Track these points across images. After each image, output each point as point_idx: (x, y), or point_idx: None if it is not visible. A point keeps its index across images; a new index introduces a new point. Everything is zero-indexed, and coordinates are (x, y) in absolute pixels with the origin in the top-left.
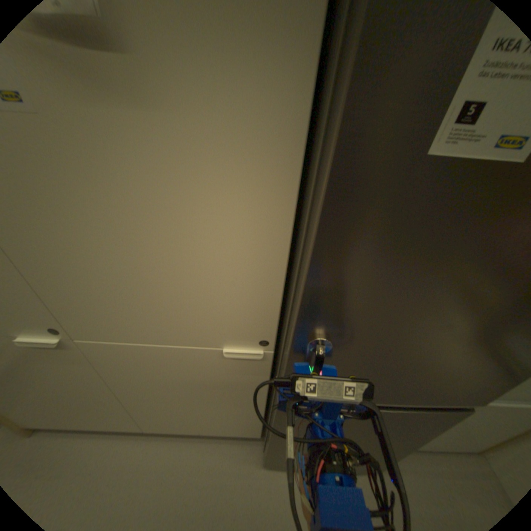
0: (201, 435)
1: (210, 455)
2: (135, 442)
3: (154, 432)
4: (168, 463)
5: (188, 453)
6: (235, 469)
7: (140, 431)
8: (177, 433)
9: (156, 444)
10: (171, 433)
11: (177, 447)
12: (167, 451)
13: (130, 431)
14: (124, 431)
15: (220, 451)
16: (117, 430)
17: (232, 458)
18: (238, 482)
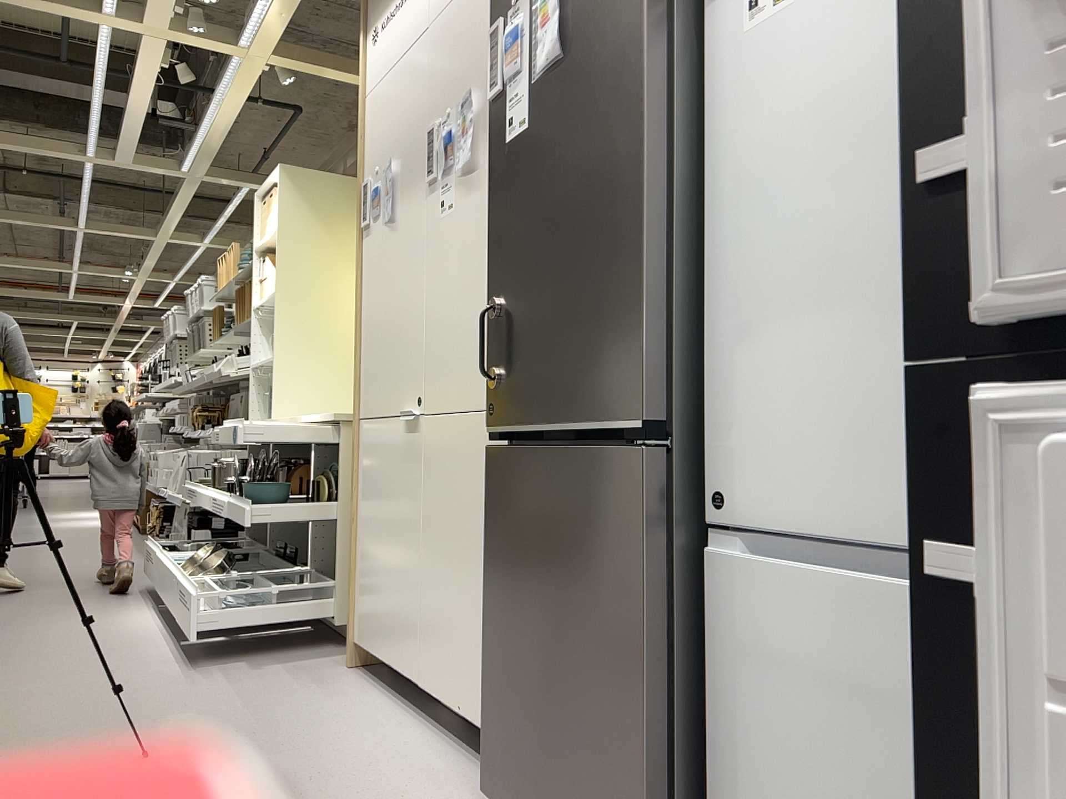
0: (464, 718)
1: (451, 766)
2: (406, 715)
3: (428, 687)
4: (407, 742)
5: (434, 751)
6: (455, 790)
7: (418, 680)
8: (444, 698)
9: (419, 727)
10: (440, 695)
11: (433, 740)
12: (420, 737)
13: (412, 676)
14: (409, 673)
15: (466, 771)
16: (404, 670)
17: (468, 783)
18: (440, 798)
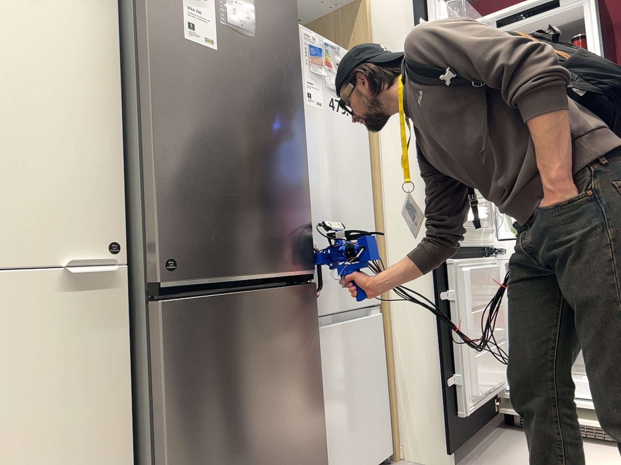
0: None
1: None
2: None
3: None
4: None
5: None
6: None
7: None
8: None
9: None
10: None
11: None
12: None
13: None
14: None
15: None
16: None
17: None
18: None
